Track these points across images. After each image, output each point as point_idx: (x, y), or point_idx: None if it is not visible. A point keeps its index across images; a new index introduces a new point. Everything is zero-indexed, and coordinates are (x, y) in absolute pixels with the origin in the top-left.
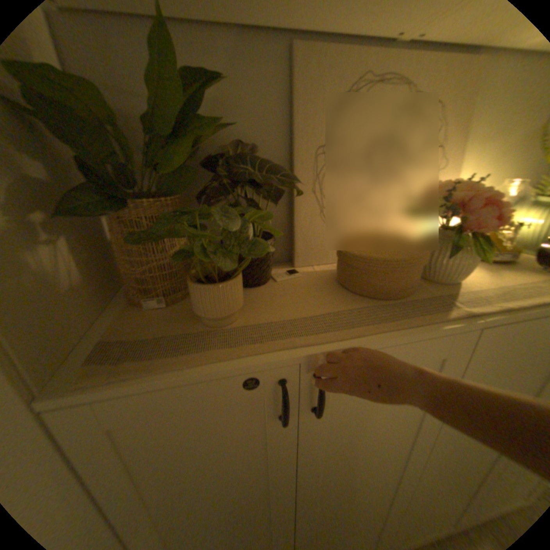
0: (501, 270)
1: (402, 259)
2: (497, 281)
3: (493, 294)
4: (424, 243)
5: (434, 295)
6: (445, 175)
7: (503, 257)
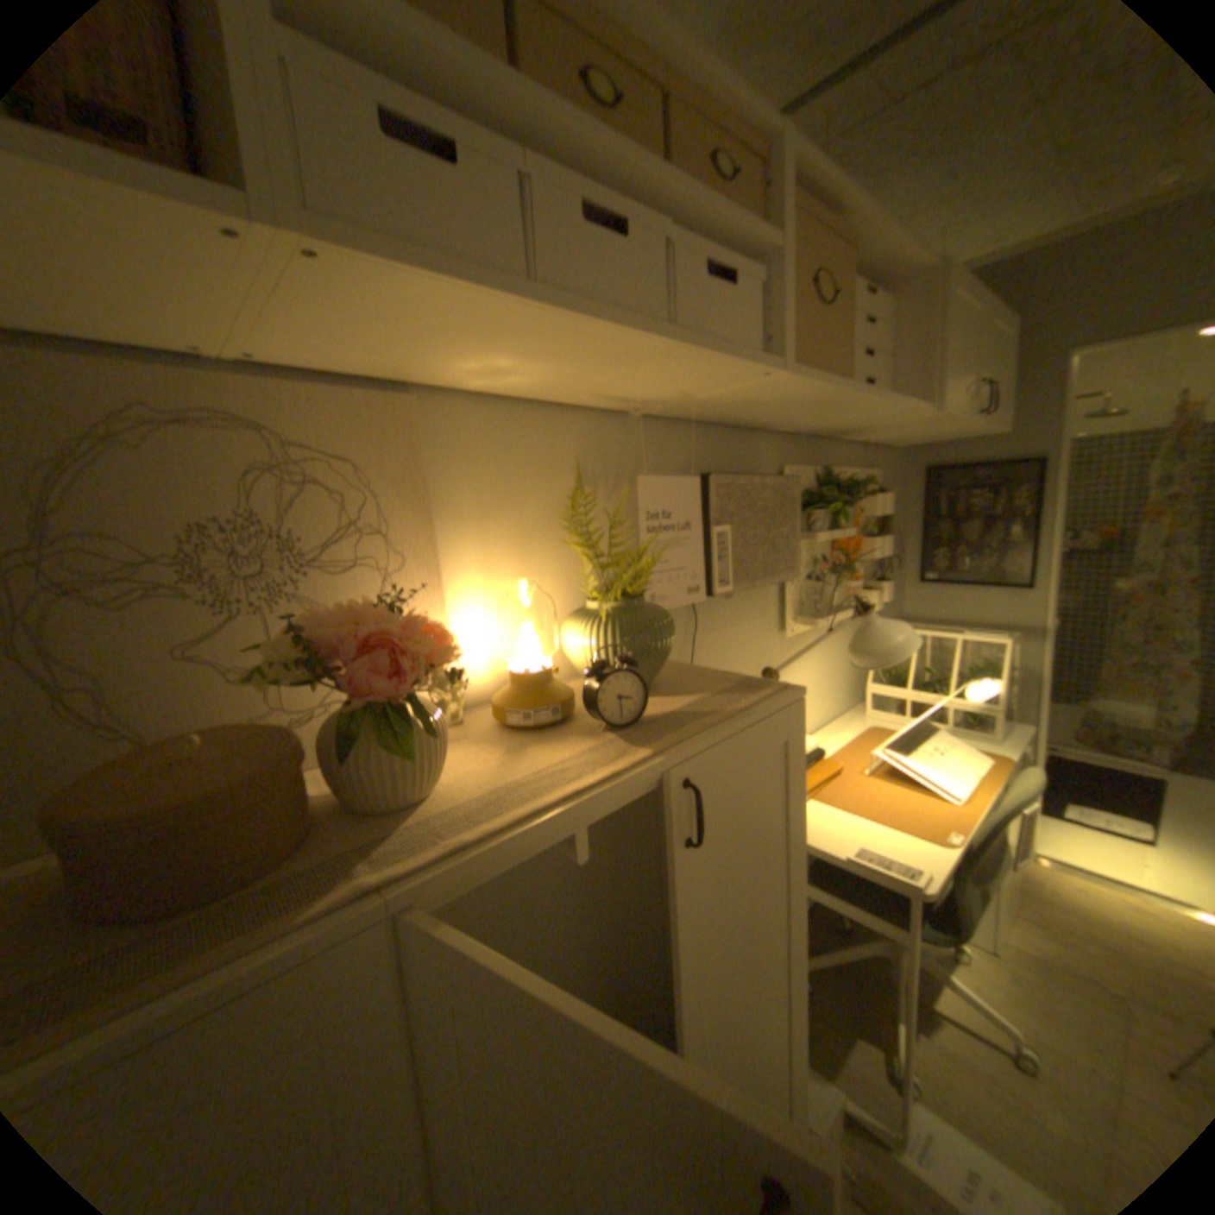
0: (525, 744)
1: (164, 804)
2: (494, 774)
3: (455, 814)
4: (286, 740)
5: (317, 857)
6: (395, 581)
7: (536, 716)
